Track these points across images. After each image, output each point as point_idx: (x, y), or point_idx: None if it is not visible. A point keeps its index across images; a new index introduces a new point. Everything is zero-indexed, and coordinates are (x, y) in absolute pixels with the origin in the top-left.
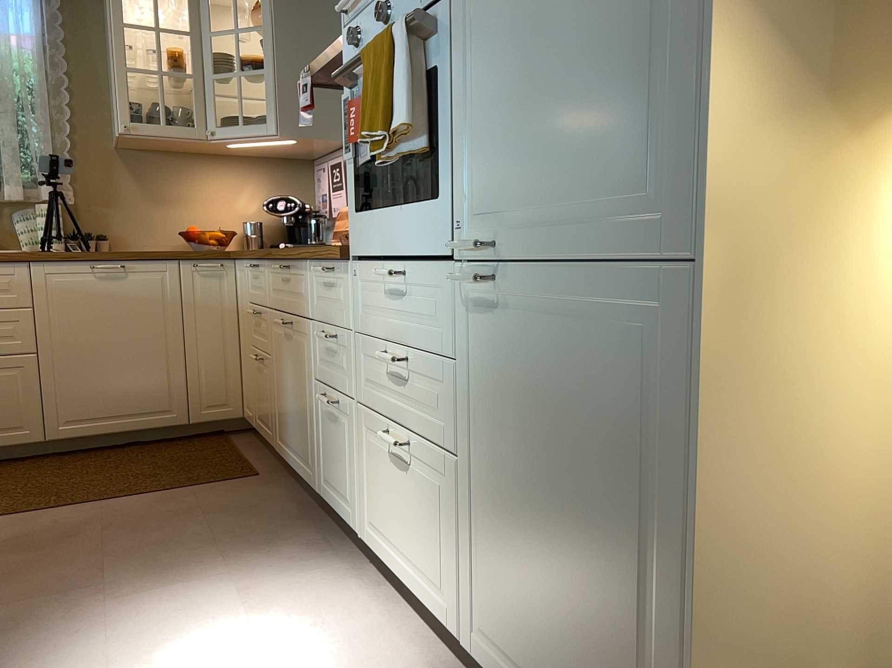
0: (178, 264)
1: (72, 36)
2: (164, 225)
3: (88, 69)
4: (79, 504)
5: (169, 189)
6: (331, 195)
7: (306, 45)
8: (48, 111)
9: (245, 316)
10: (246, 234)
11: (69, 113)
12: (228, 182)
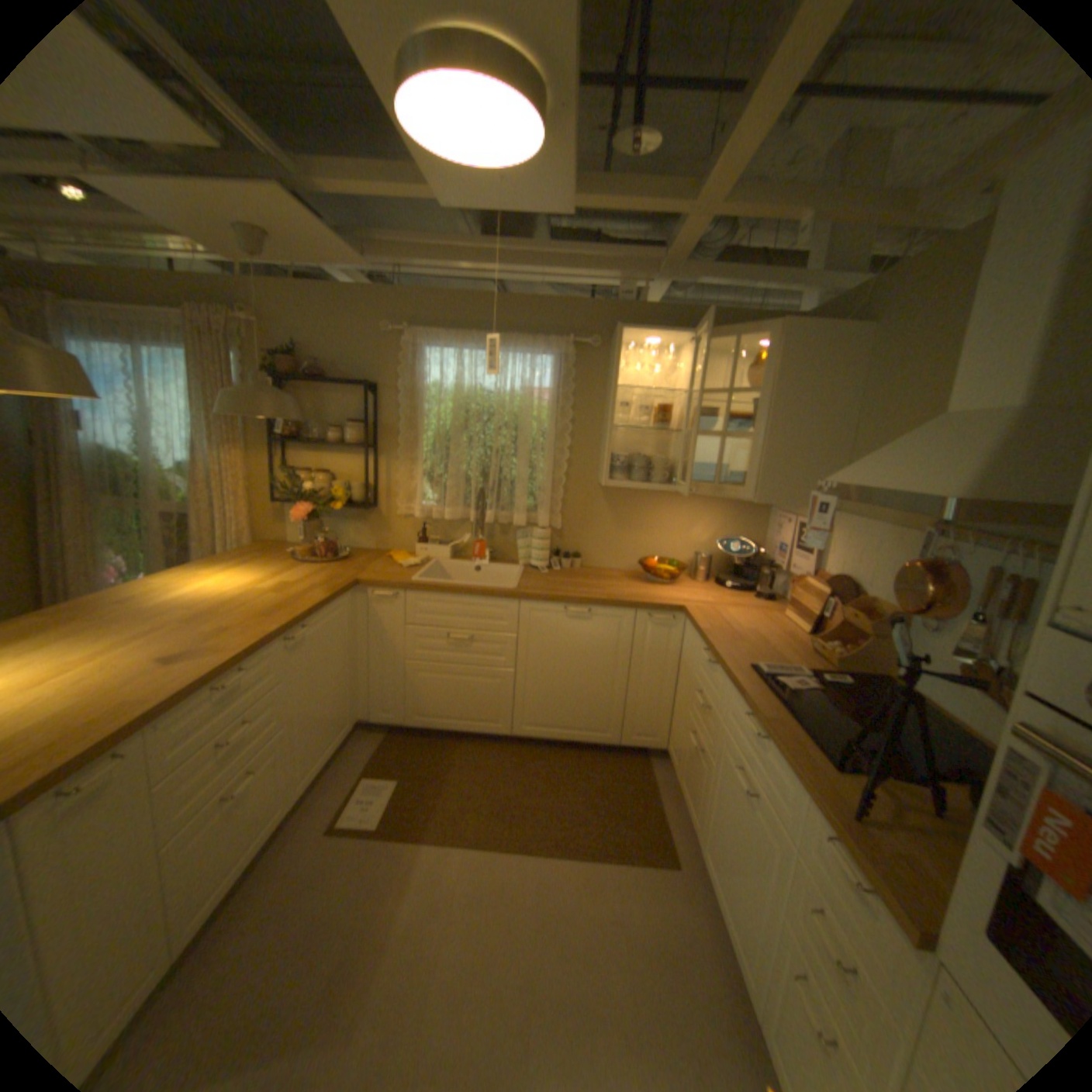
0: (635, 612)
1: (580, 387)
2: (625, 548)
3: (588, 414)
4: (523, 854)
5: (636, 517)
6: (793, 553)
7: (807, 408)
8: (552, 454)
9: (689, 678)
10: (696, 566)
11: (568, 455)
12: (688, 513)
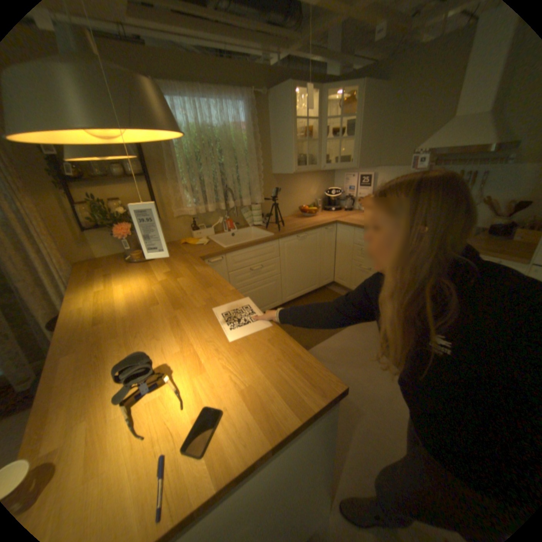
0: (320, 230)
1: (256, 121)
2: (287, 206)
3: (262, 137)
4: (333, 335)
5: (289, 190)
6: (357, 189)
7: (370, 123)
8: (254, 163)
9: (347, 248)
10: (317, 206)
11: (261, 162)
12: (308, 183)
